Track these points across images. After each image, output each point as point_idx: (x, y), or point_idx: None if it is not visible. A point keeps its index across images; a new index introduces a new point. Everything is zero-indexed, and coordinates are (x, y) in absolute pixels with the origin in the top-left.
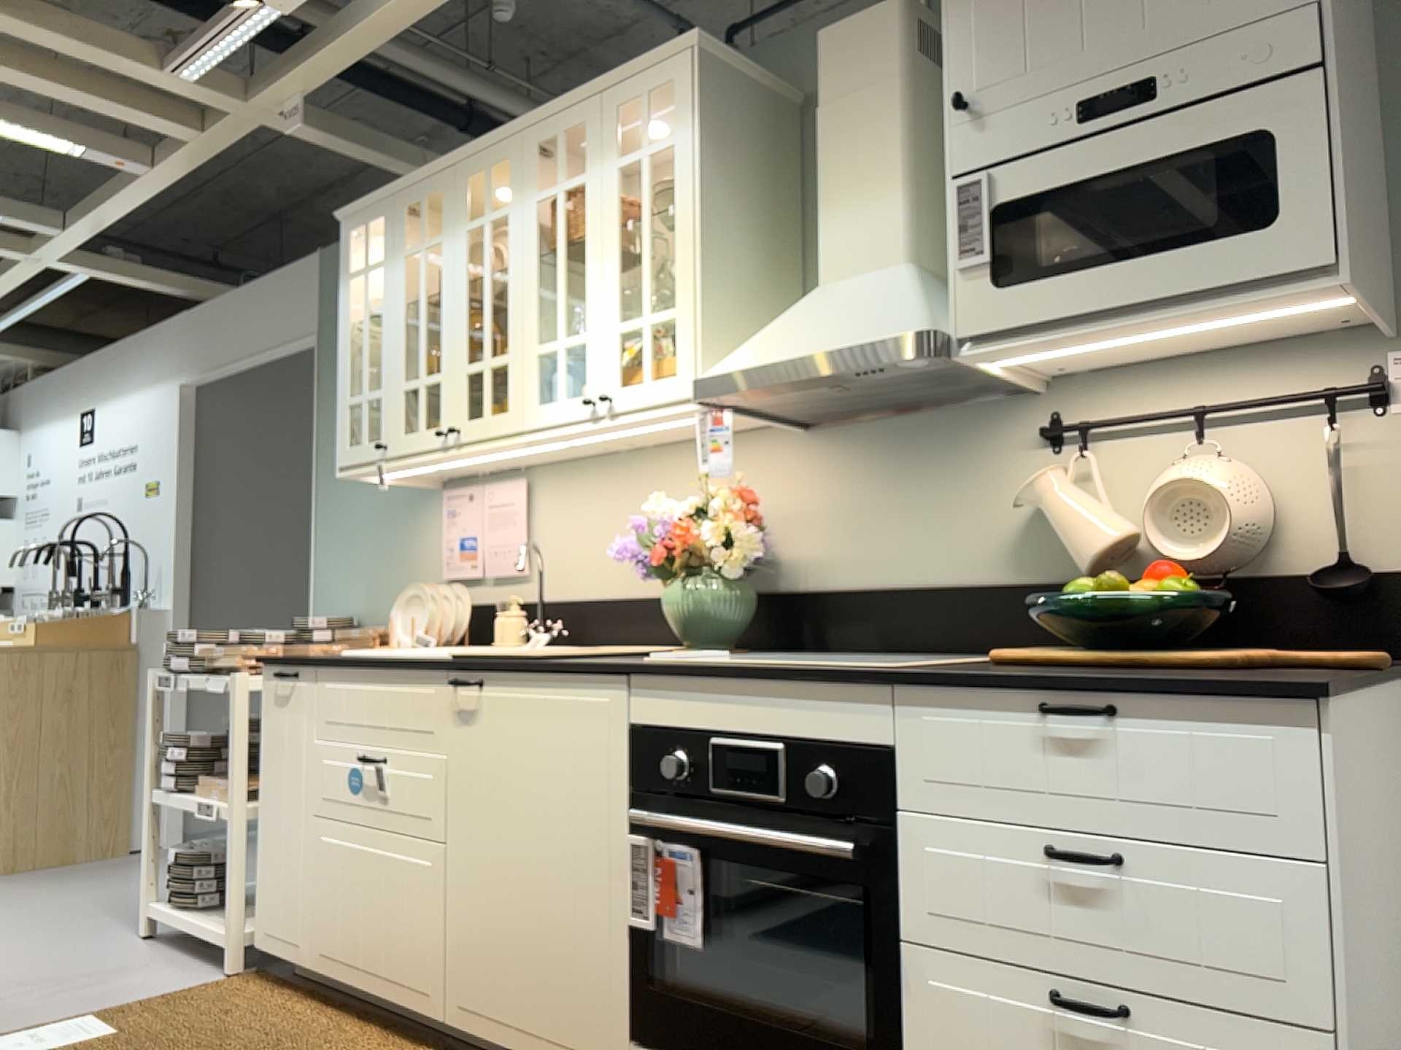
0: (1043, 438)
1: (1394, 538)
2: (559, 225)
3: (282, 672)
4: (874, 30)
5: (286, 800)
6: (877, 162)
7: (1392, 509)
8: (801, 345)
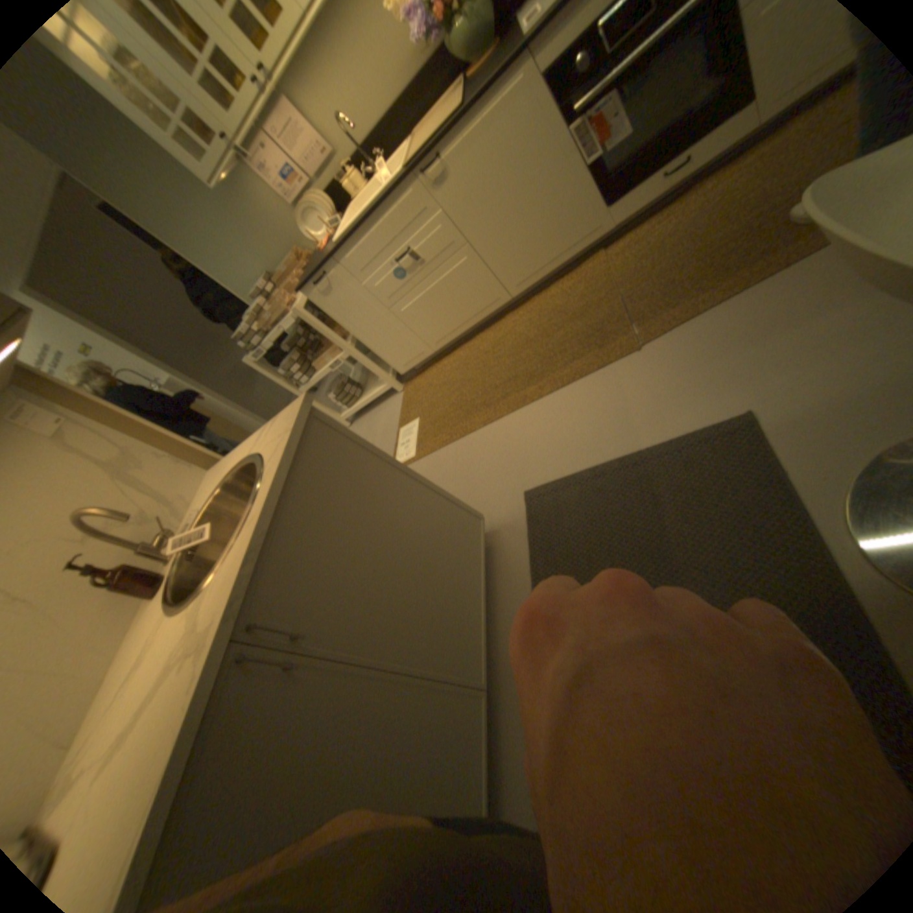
0: None
1: None
2: None
3: (316, 280)
4: None
5: (370, 319)
6: None
7: None
8: None
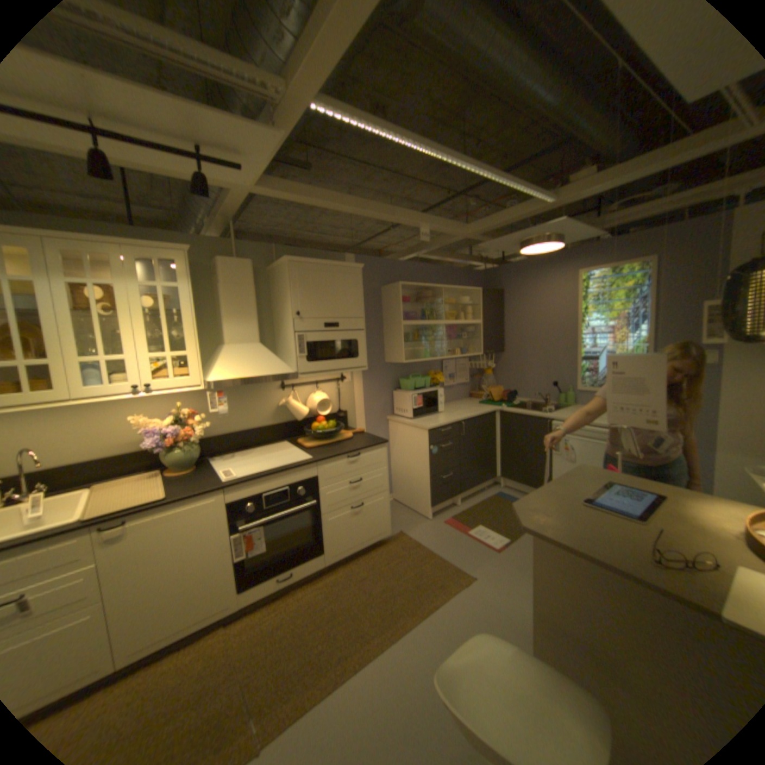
0: (280, 387)
1: (345, 405)
2: (86, 297)
3: None
4: (244, 267)
5: None
6: (248, 310)
7: (345, 400)
8: (252, 372)
